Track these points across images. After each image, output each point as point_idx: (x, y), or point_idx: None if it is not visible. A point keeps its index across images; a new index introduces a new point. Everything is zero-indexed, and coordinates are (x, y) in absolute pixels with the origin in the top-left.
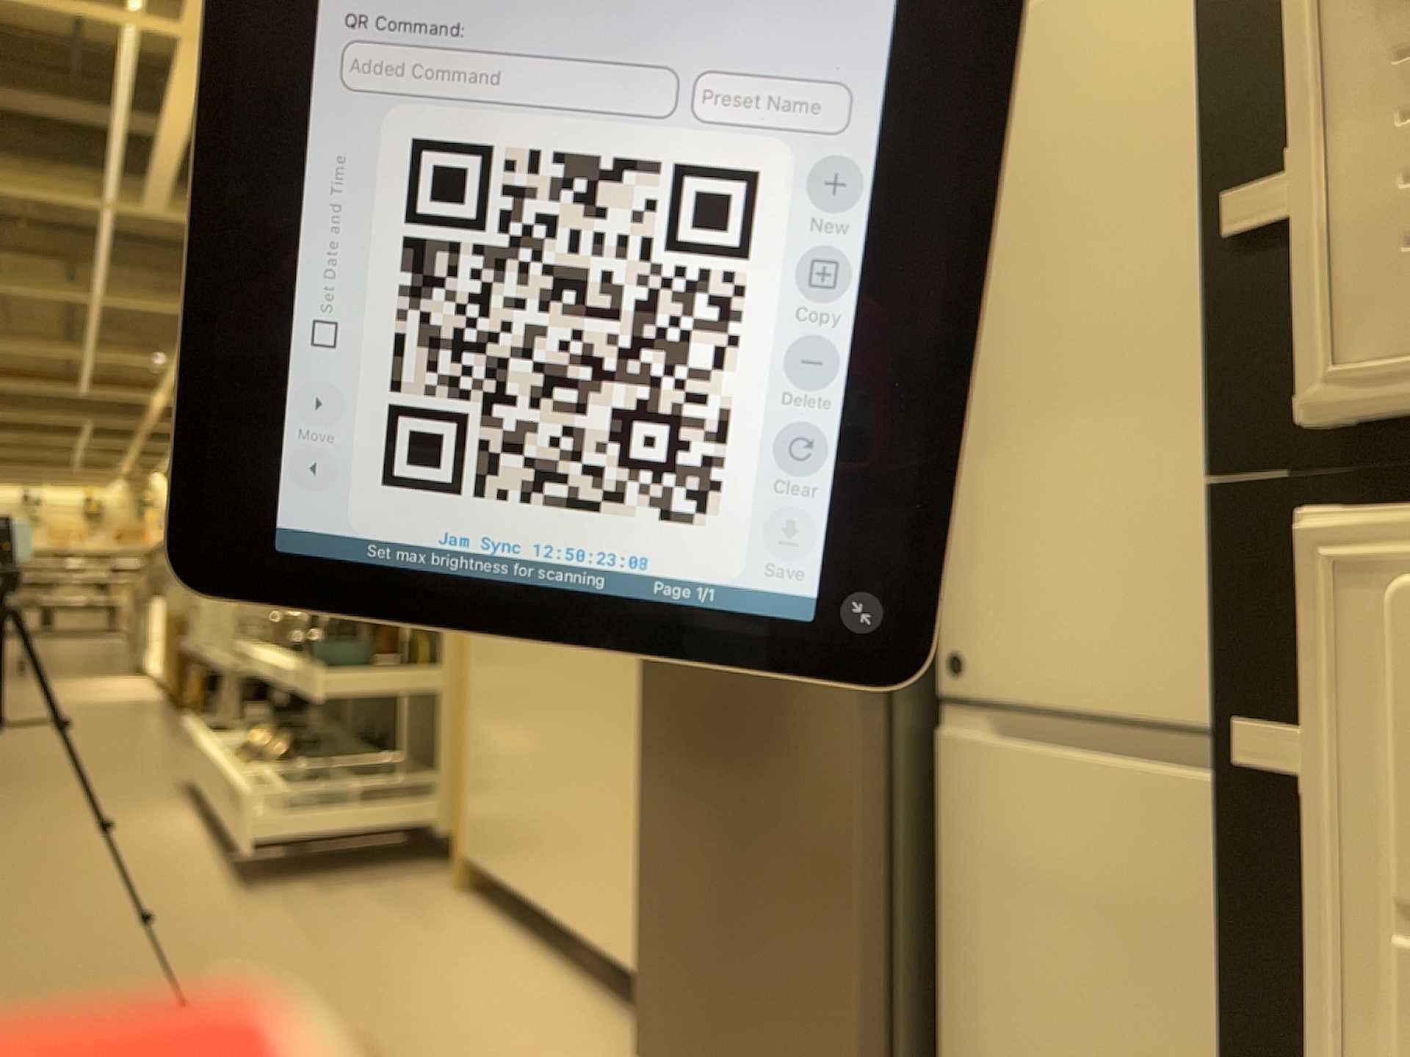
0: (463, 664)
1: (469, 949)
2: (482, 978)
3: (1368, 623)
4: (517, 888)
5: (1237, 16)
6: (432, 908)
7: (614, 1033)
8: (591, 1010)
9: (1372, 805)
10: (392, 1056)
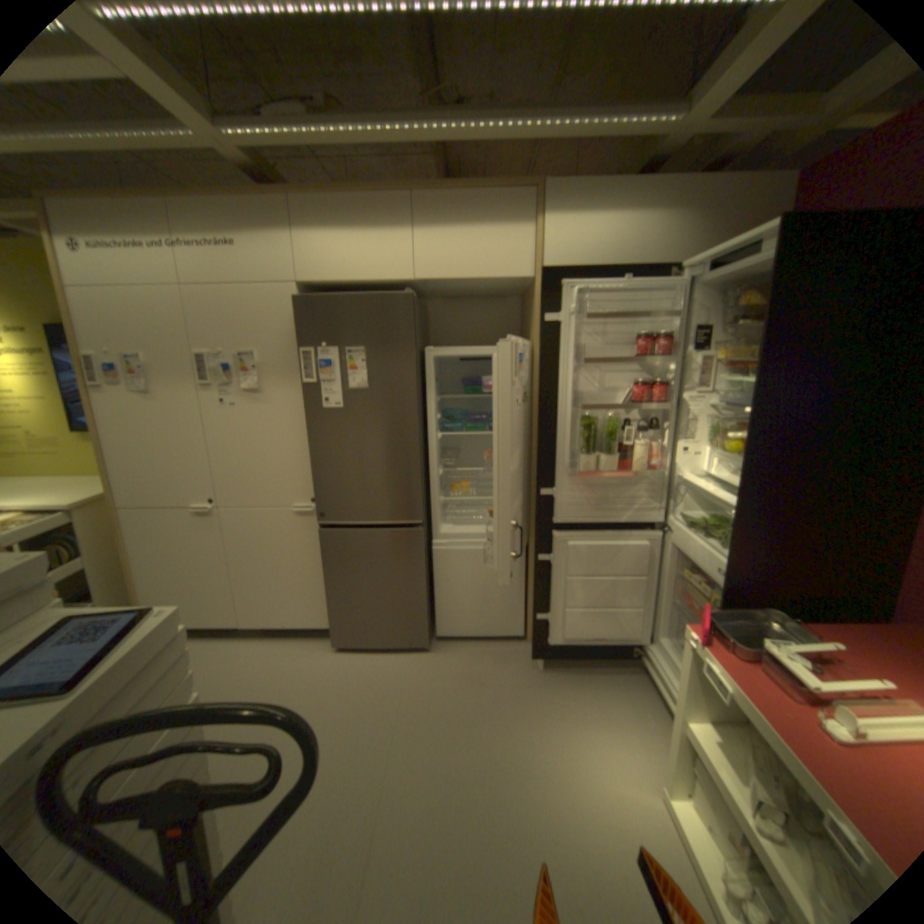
0: (126, 555)
1: (202, 655)
2: (228, 659)
3: (556, 543)
4: (208, 626)
5: (538, 464)
6: None
7: (301, 645)
8: (283, 645)
9: (555, 562)
10: (252, 694)
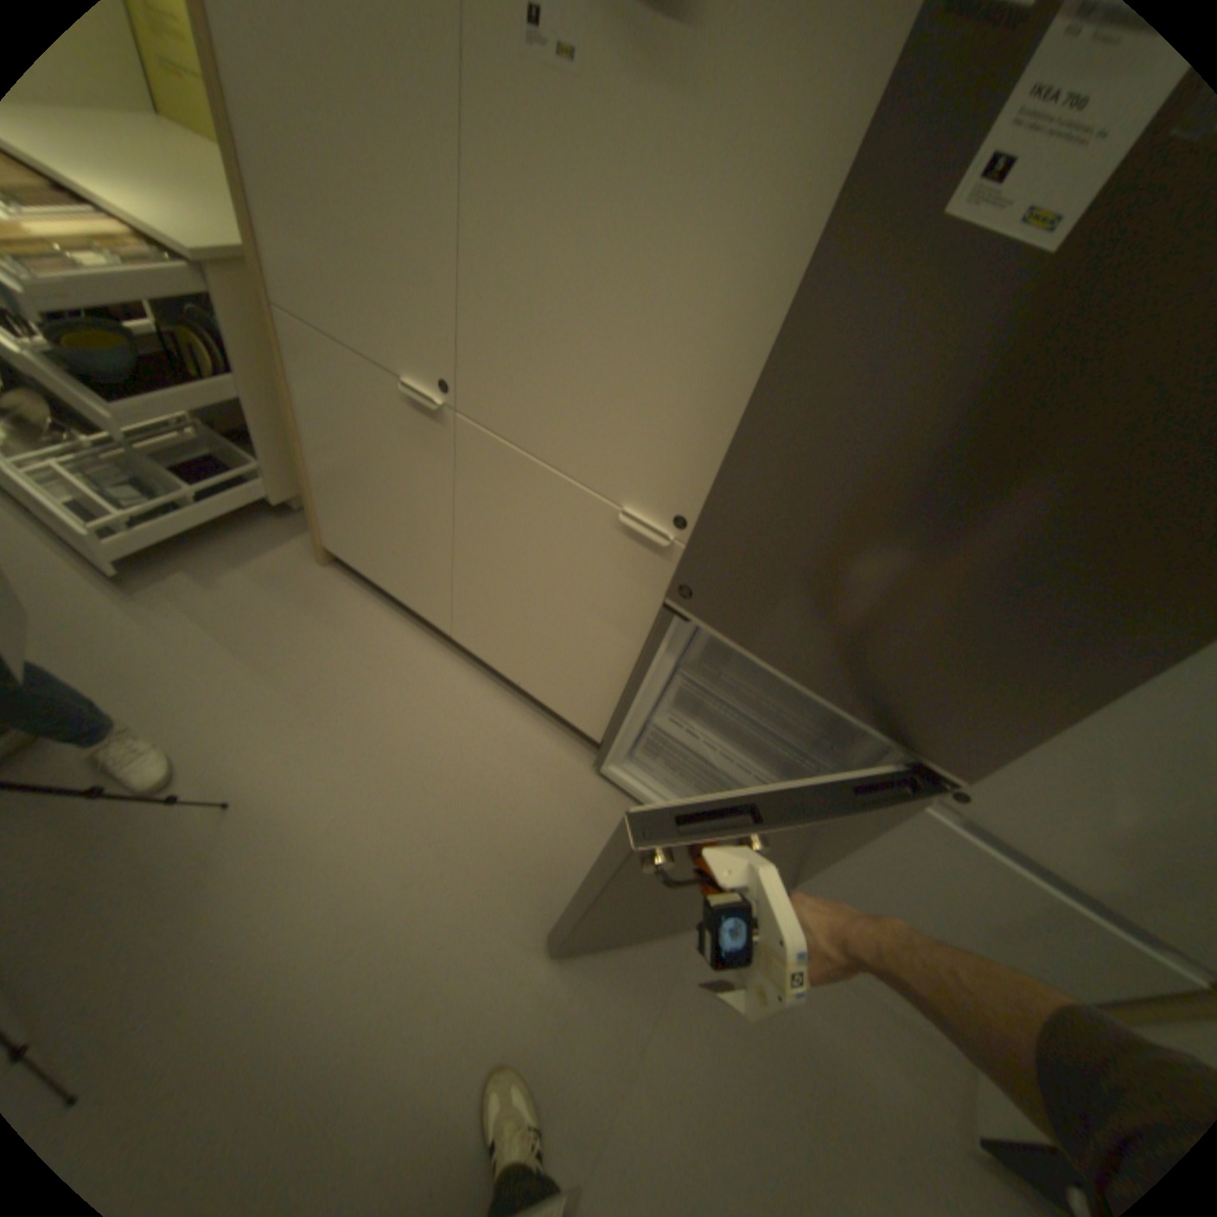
0: (291, 413)
1: (387, 650)
2: (420, 686)
3: None
4: (408, 603)
5: None
6: (320, 595)
7: (538, 729)
8: (511, 708)
9: None
10: (424, 802)
